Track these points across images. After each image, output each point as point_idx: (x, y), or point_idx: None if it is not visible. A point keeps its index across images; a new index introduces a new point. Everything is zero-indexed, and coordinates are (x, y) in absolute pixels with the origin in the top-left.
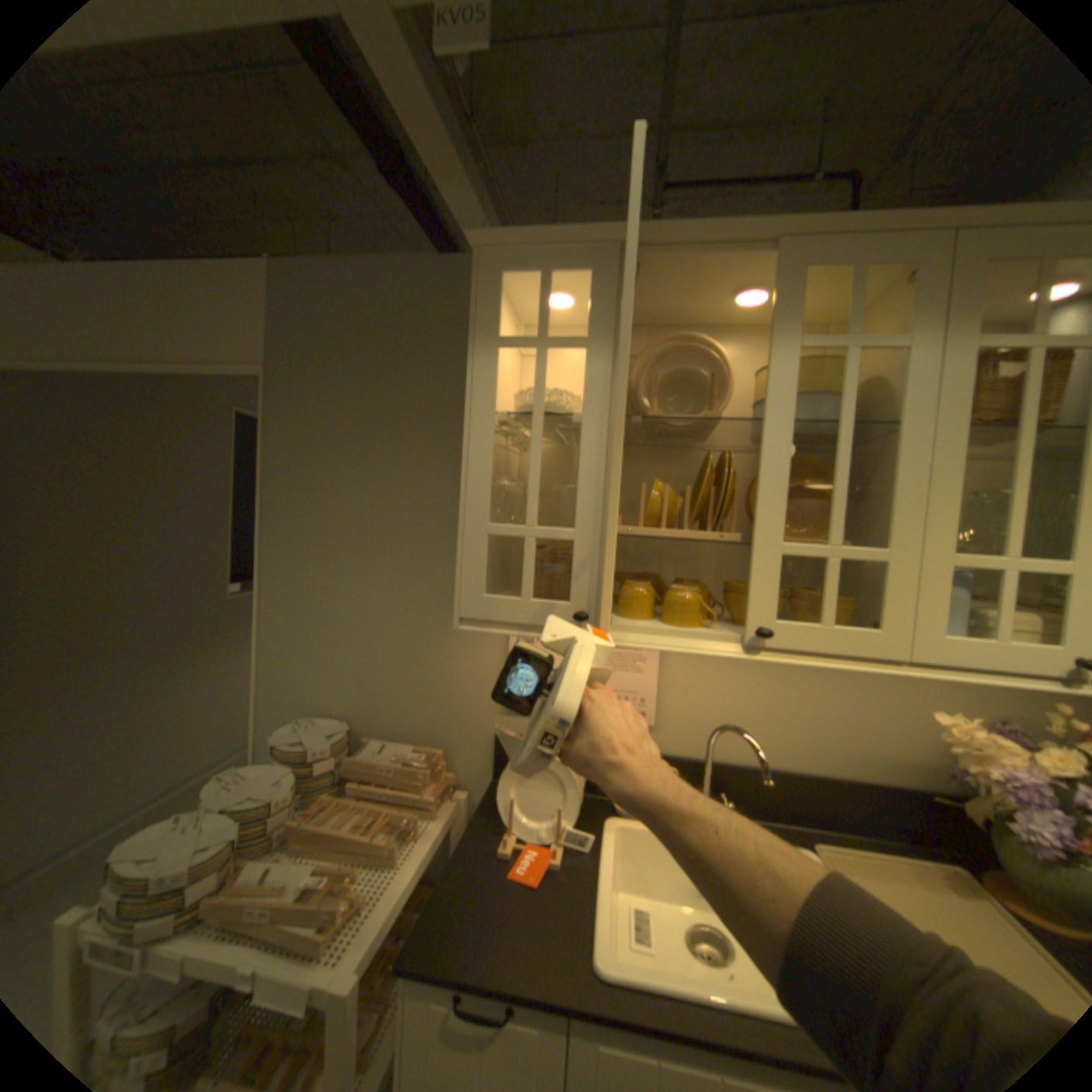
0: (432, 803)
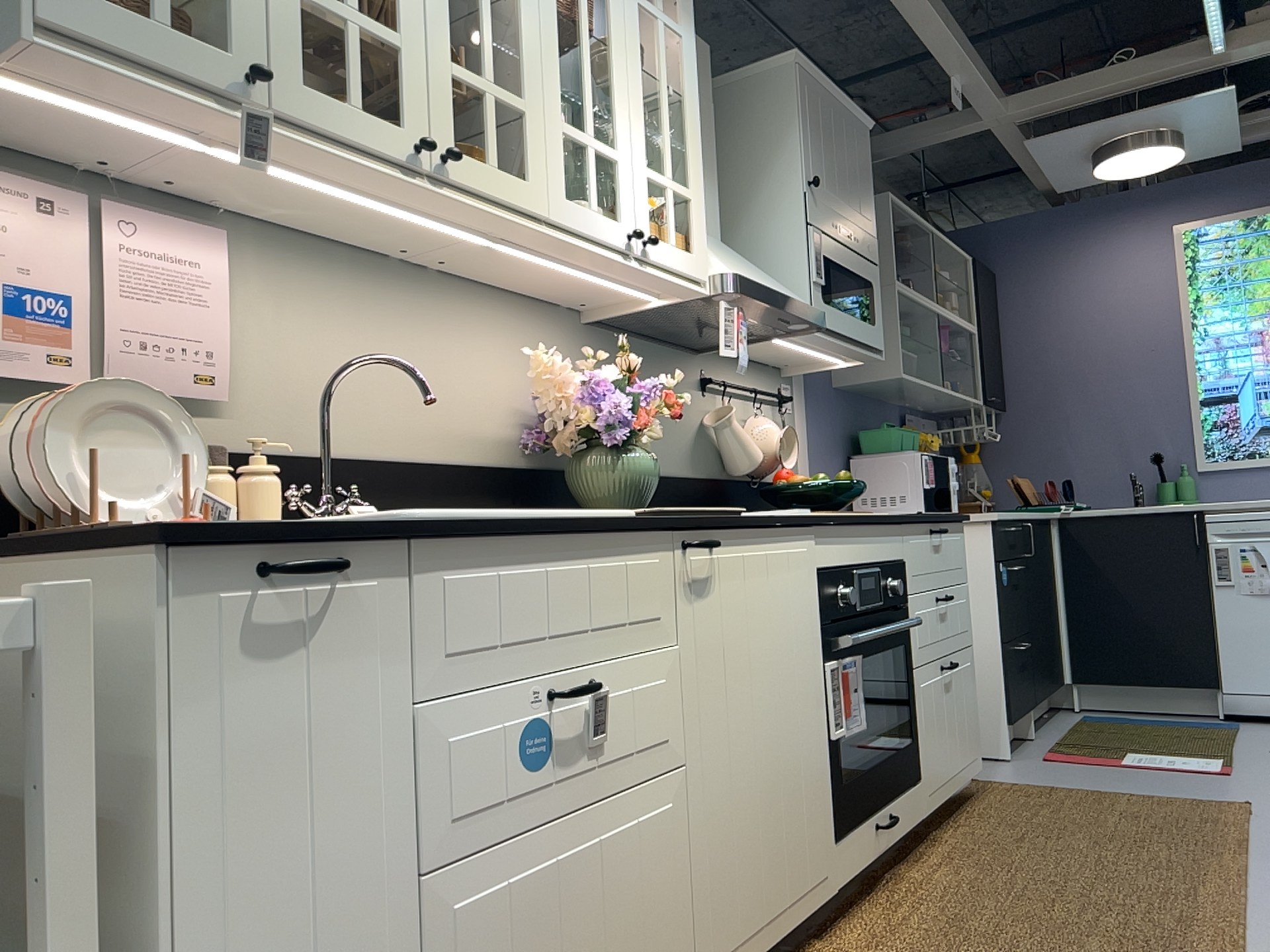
0: None
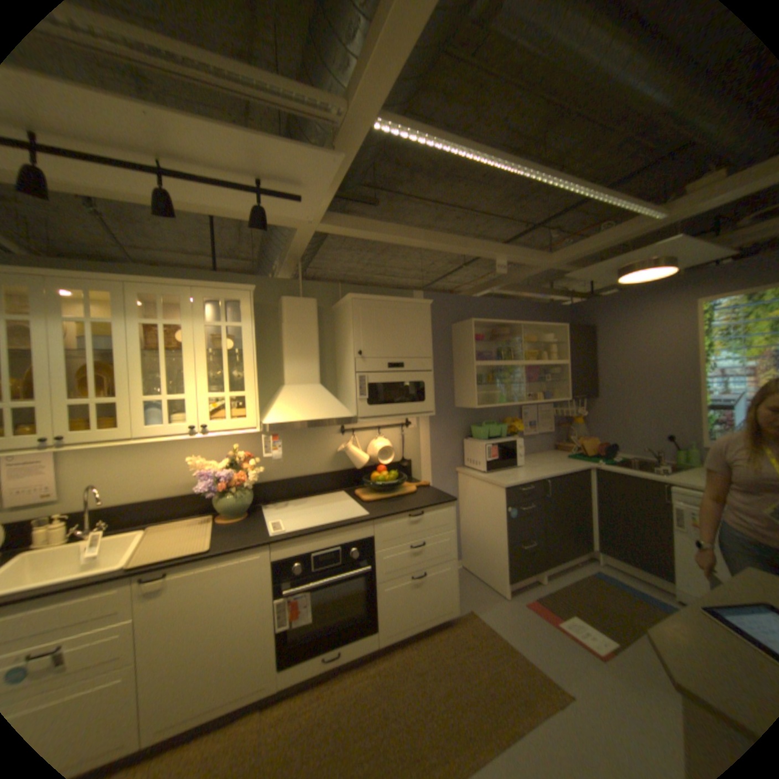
0: None
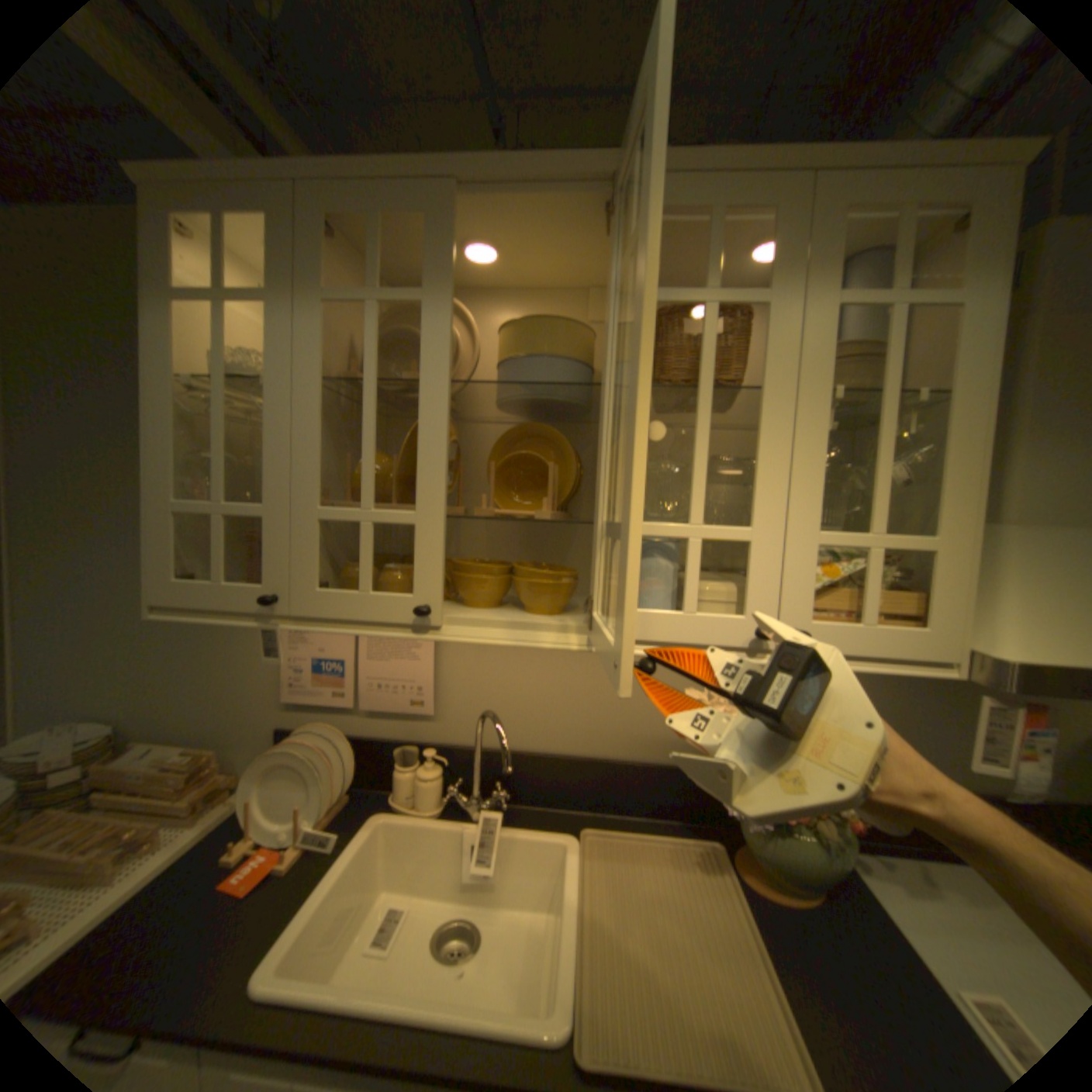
0: (184, 808)
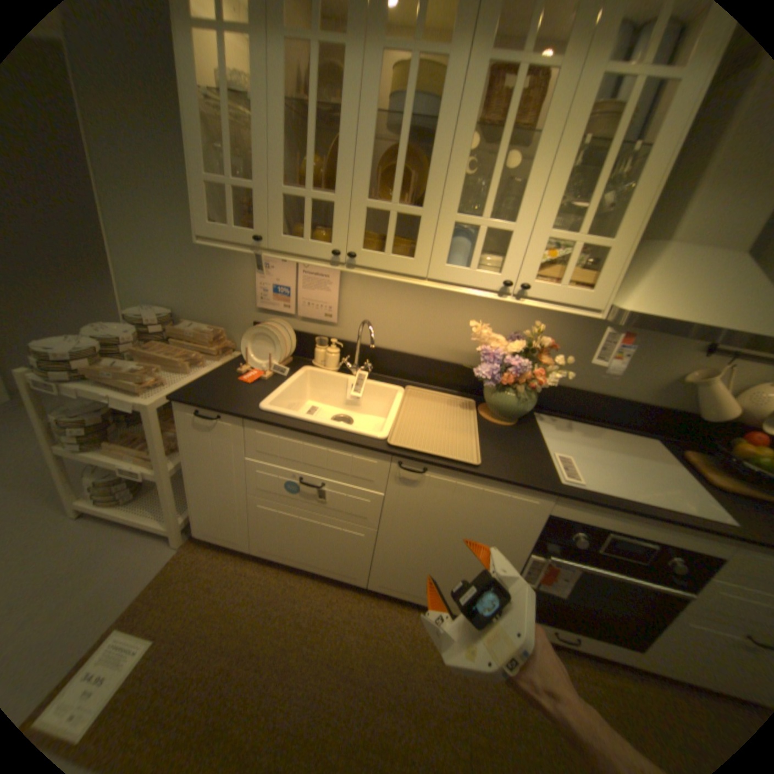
0: (215, 352)
